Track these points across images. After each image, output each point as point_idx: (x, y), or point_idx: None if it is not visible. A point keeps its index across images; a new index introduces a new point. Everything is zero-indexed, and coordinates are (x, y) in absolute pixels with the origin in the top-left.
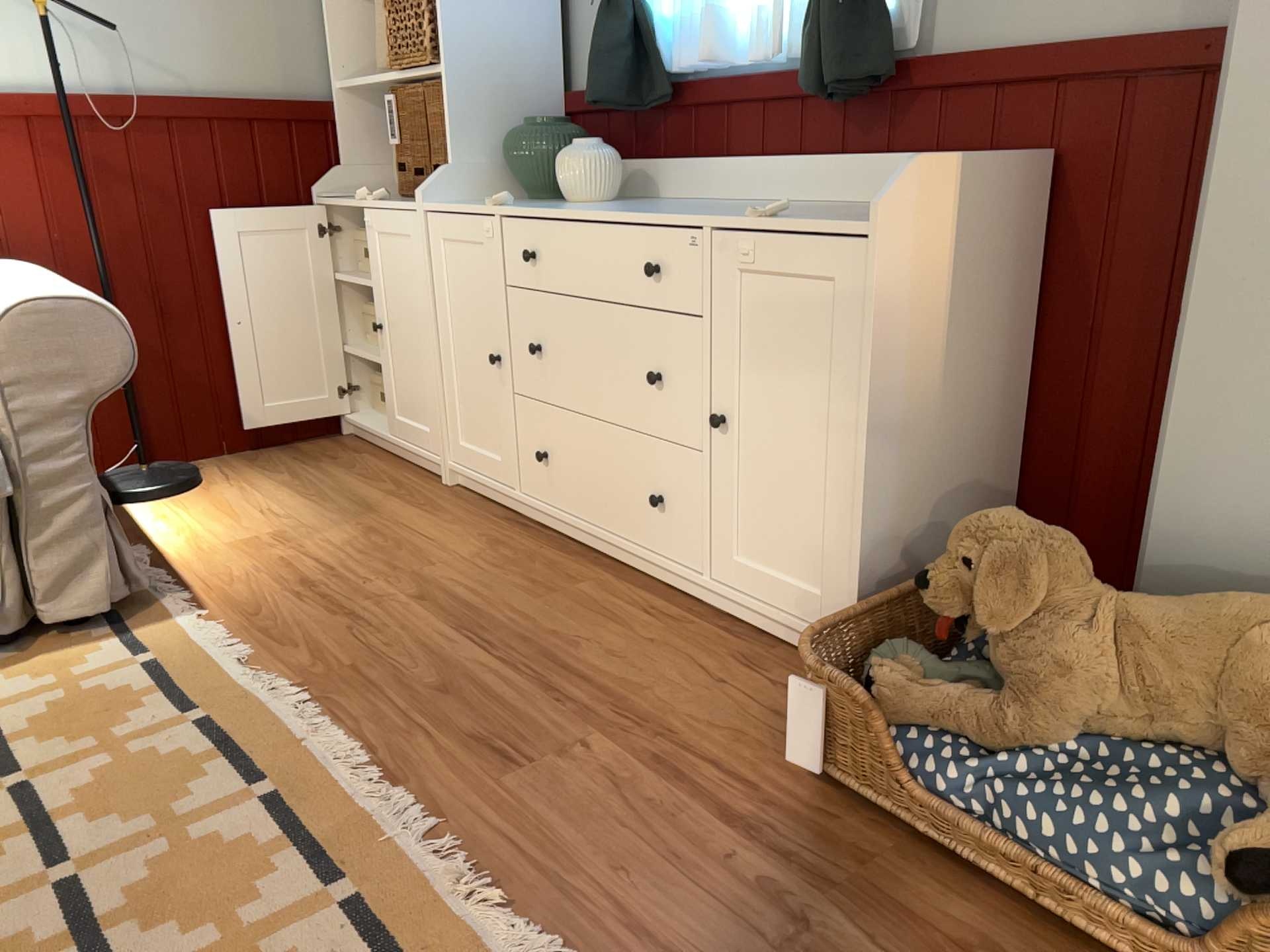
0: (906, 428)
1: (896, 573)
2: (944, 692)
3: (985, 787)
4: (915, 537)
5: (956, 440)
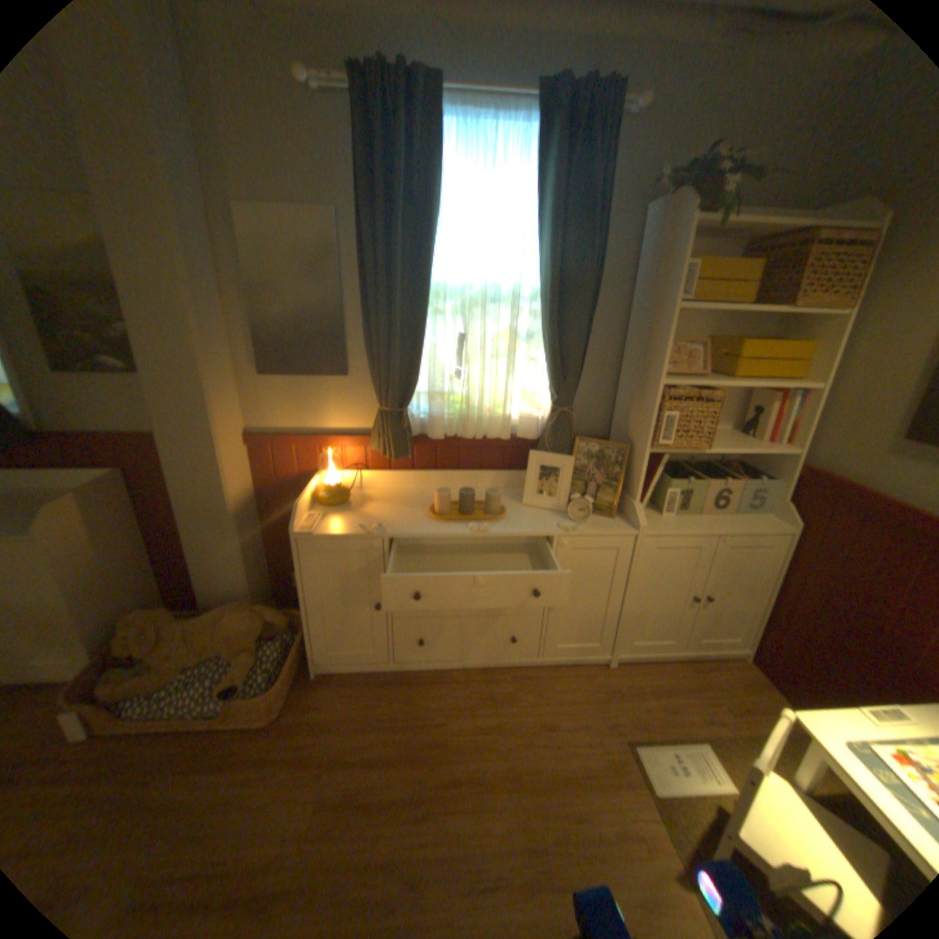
0: (88, 590)
1: (106, 637)
2: (130, 684)
3: (151, 709)
4: (111, 620)
5: (117, 578)
